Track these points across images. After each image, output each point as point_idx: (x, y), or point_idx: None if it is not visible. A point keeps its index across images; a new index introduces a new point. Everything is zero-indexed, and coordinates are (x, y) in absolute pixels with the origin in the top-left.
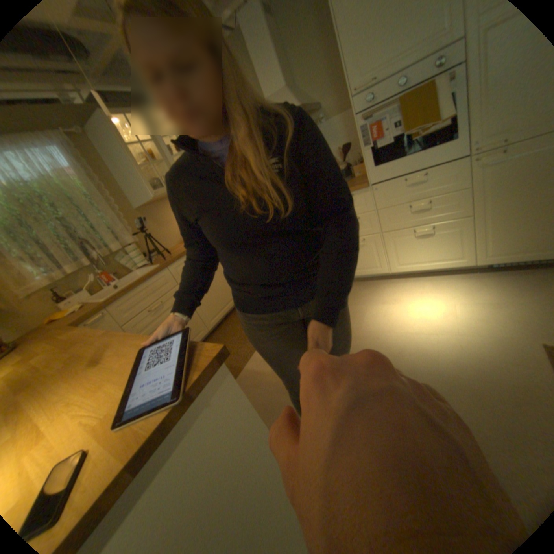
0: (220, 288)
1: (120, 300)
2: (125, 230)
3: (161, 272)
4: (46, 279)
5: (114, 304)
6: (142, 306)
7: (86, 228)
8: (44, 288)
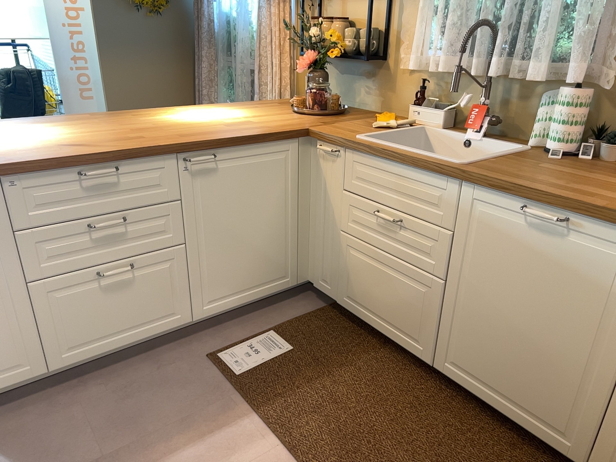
0: (539, 363)
1: (363, 156)
2: (615, 46)
3: (443, 180)
4: (433, 62)
5: (354, 153)
6: (378, 195)
7: (533, 2)
8: (429, 74)
